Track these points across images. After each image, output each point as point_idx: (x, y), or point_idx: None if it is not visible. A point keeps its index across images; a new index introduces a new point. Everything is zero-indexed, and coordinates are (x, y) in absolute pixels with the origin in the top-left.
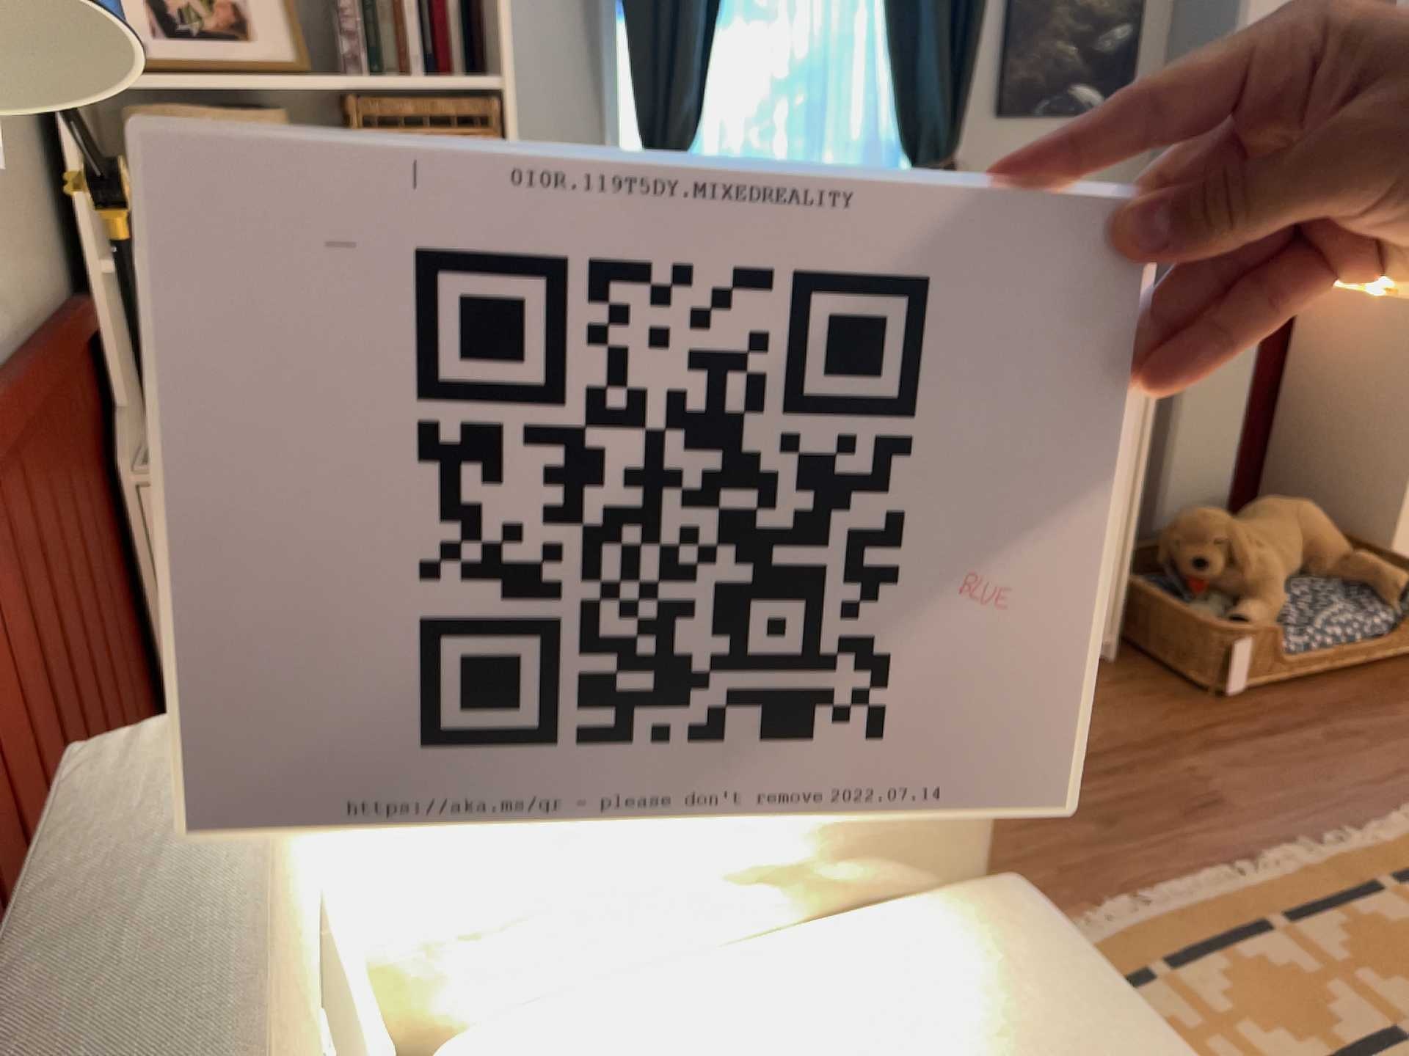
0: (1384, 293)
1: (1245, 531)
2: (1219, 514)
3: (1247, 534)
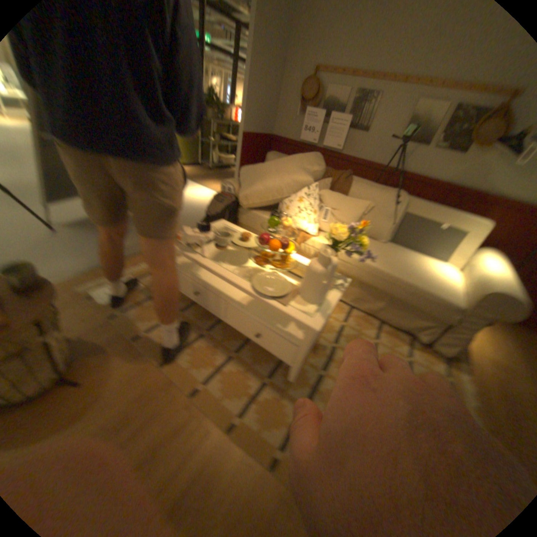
0: None
1: None
2: None
3: None
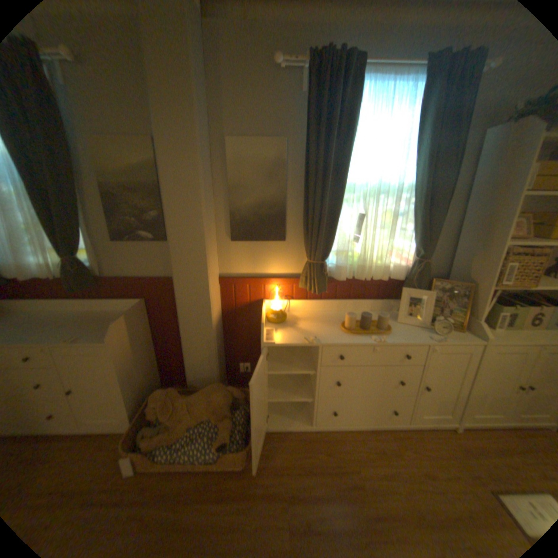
0: (272, 312)
1: (167, 405)
2: (161, 396)
3: (179, 404)
